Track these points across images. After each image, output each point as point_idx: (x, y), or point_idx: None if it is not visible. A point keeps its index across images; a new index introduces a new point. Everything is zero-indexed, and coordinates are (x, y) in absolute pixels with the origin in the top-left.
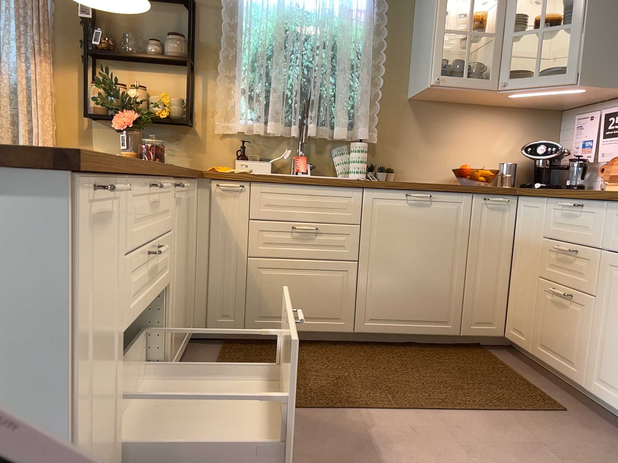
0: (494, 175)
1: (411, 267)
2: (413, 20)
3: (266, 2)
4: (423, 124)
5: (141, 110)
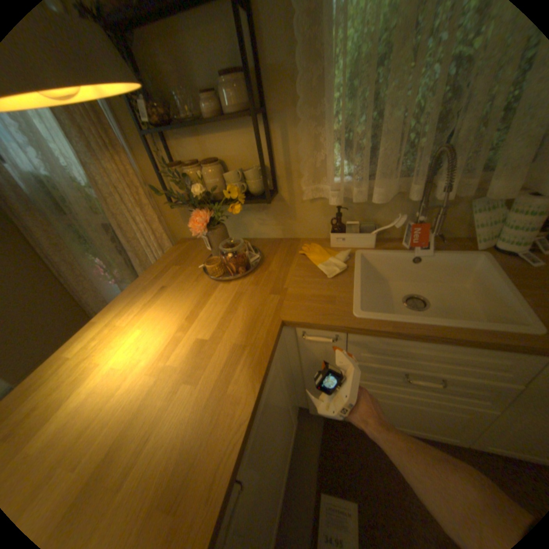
0: None
1: None
2: None
3: None
4: None
5: (211, 204)
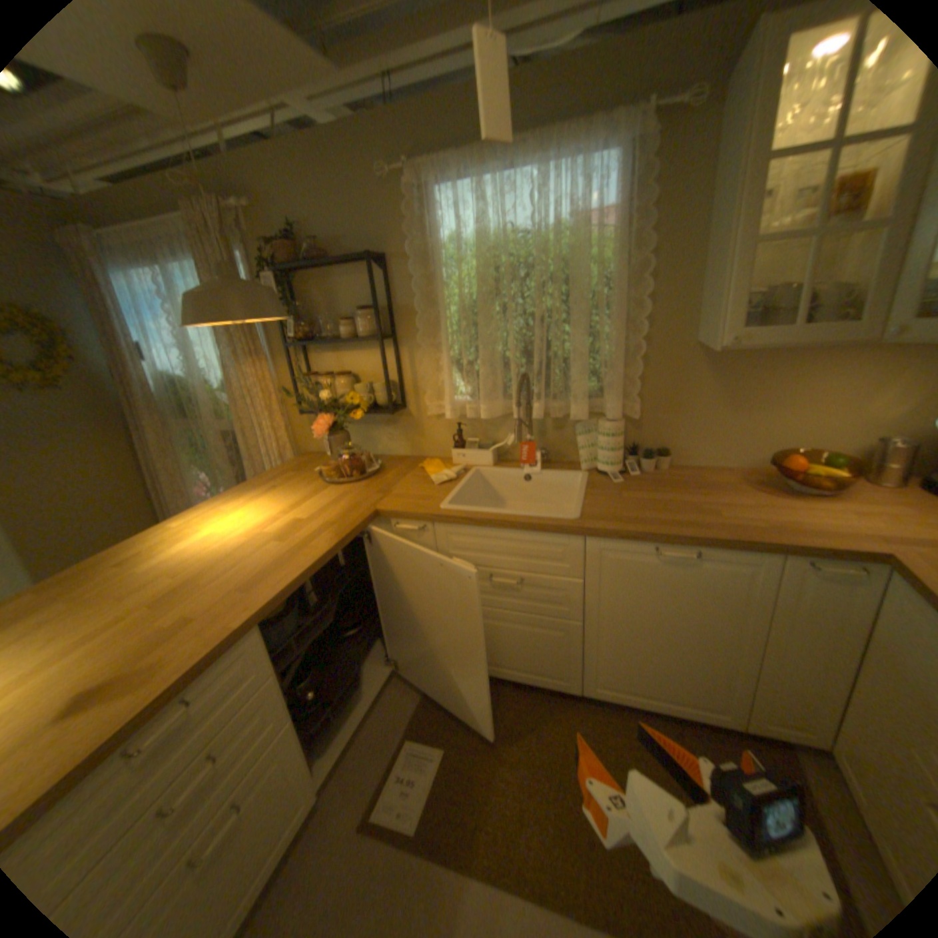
0: (856, 478)
1: (663, 641)
2: (712, 198)
3: (462, 234)
4: (724, 378)
5: (335, 411)
